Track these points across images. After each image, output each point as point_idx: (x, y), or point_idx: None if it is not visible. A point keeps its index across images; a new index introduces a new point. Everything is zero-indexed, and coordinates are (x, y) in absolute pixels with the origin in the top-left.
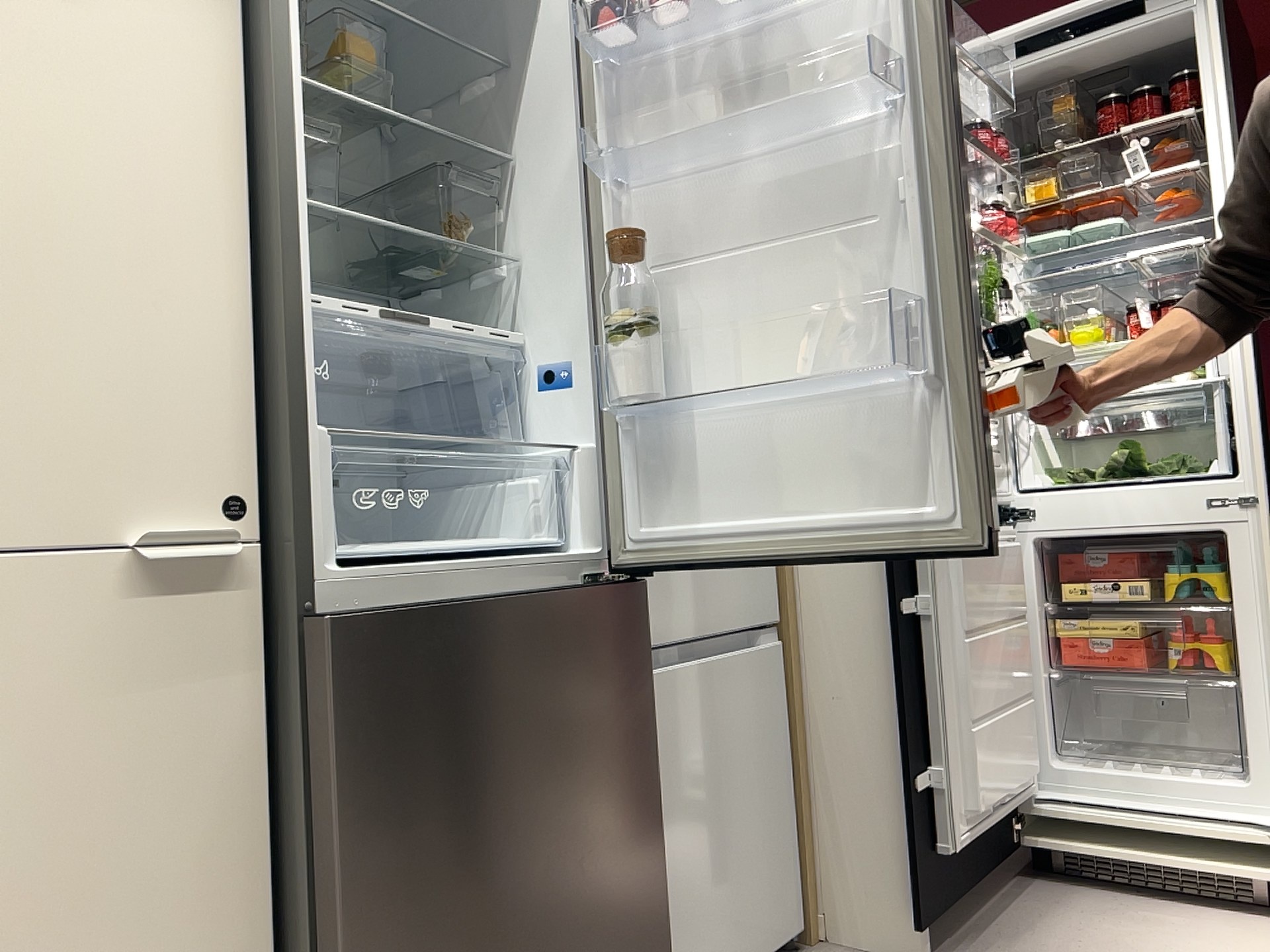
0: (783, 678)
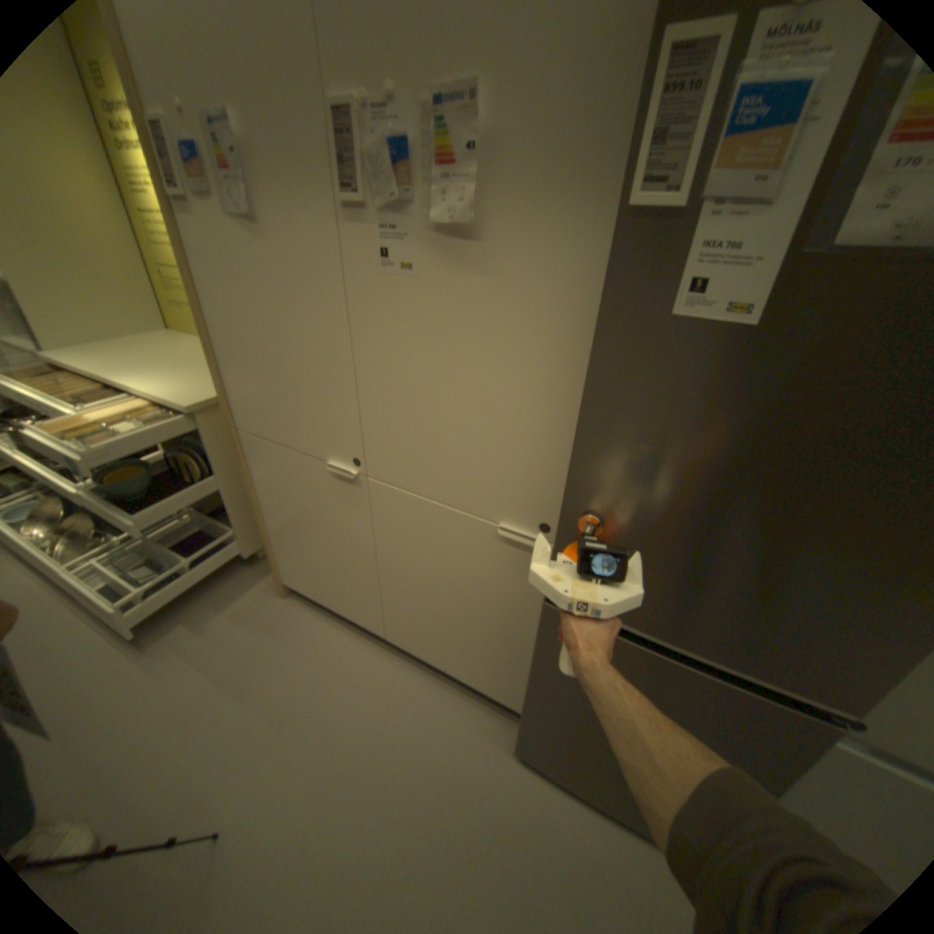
0: None
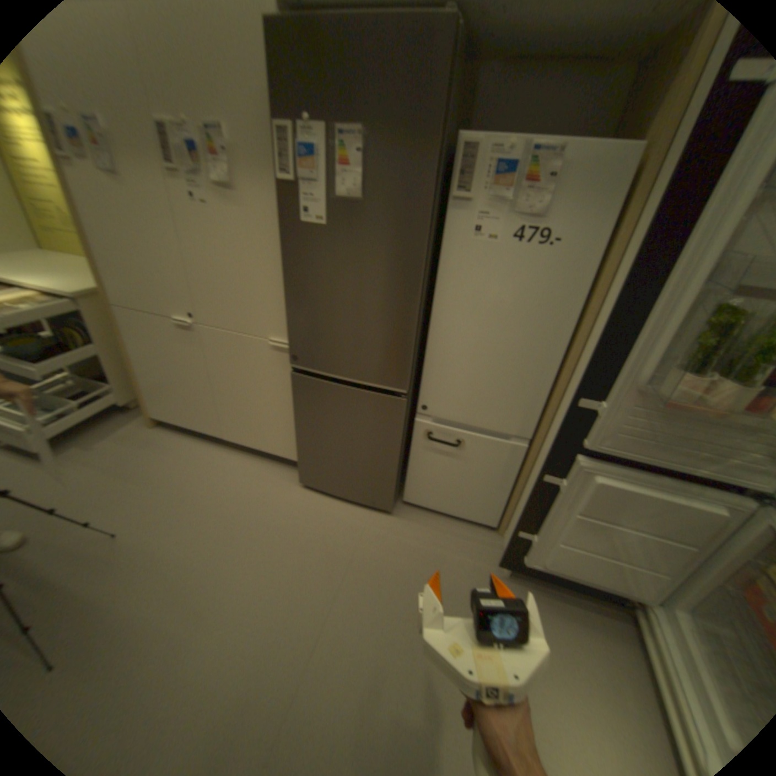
0: (526, 457)
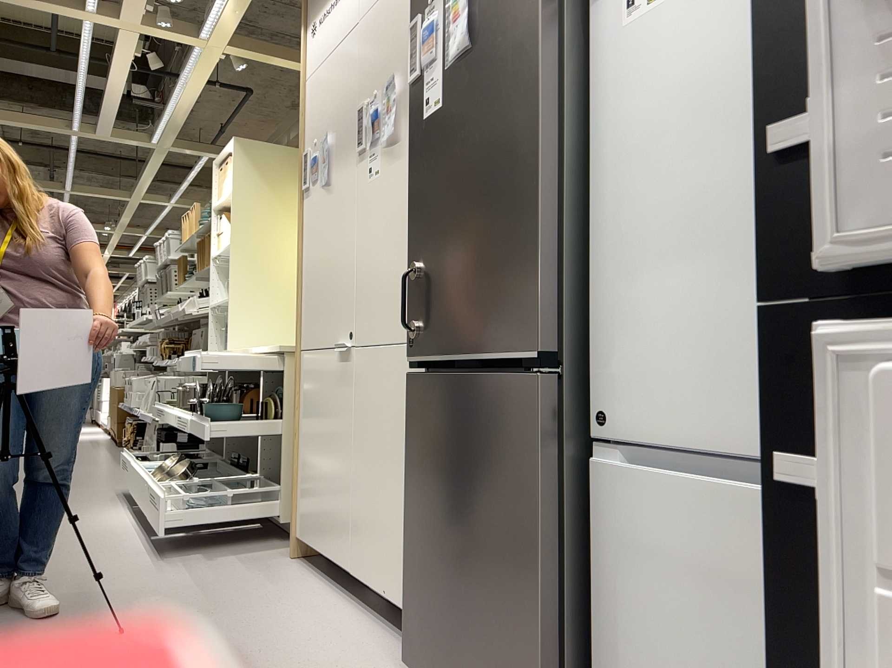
0: None
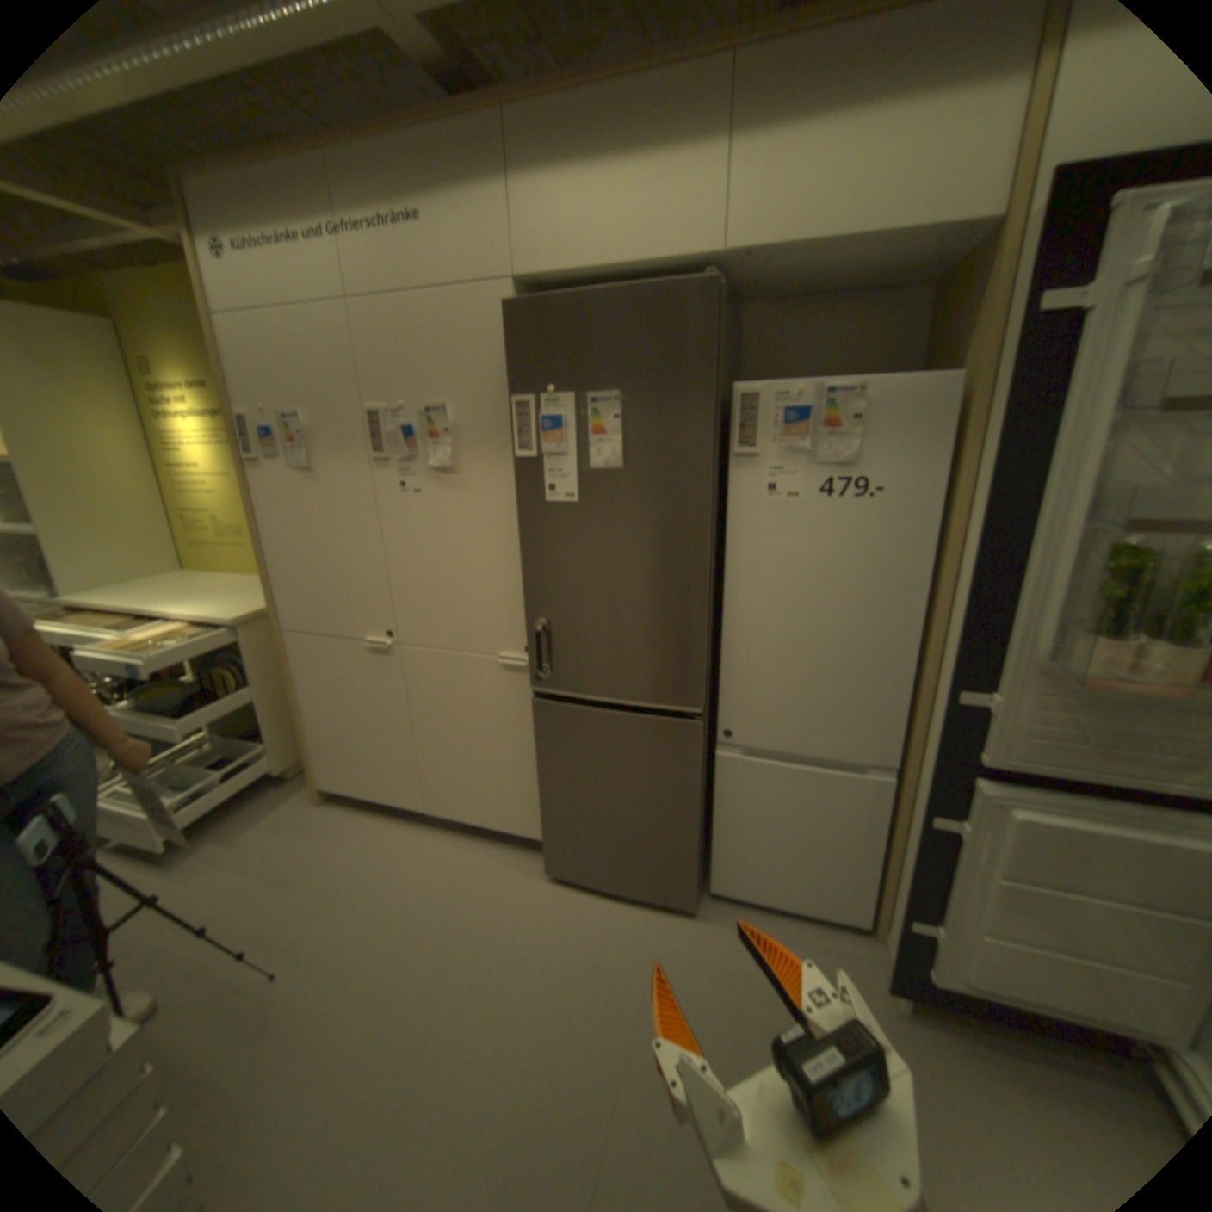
0: (900, 800)
